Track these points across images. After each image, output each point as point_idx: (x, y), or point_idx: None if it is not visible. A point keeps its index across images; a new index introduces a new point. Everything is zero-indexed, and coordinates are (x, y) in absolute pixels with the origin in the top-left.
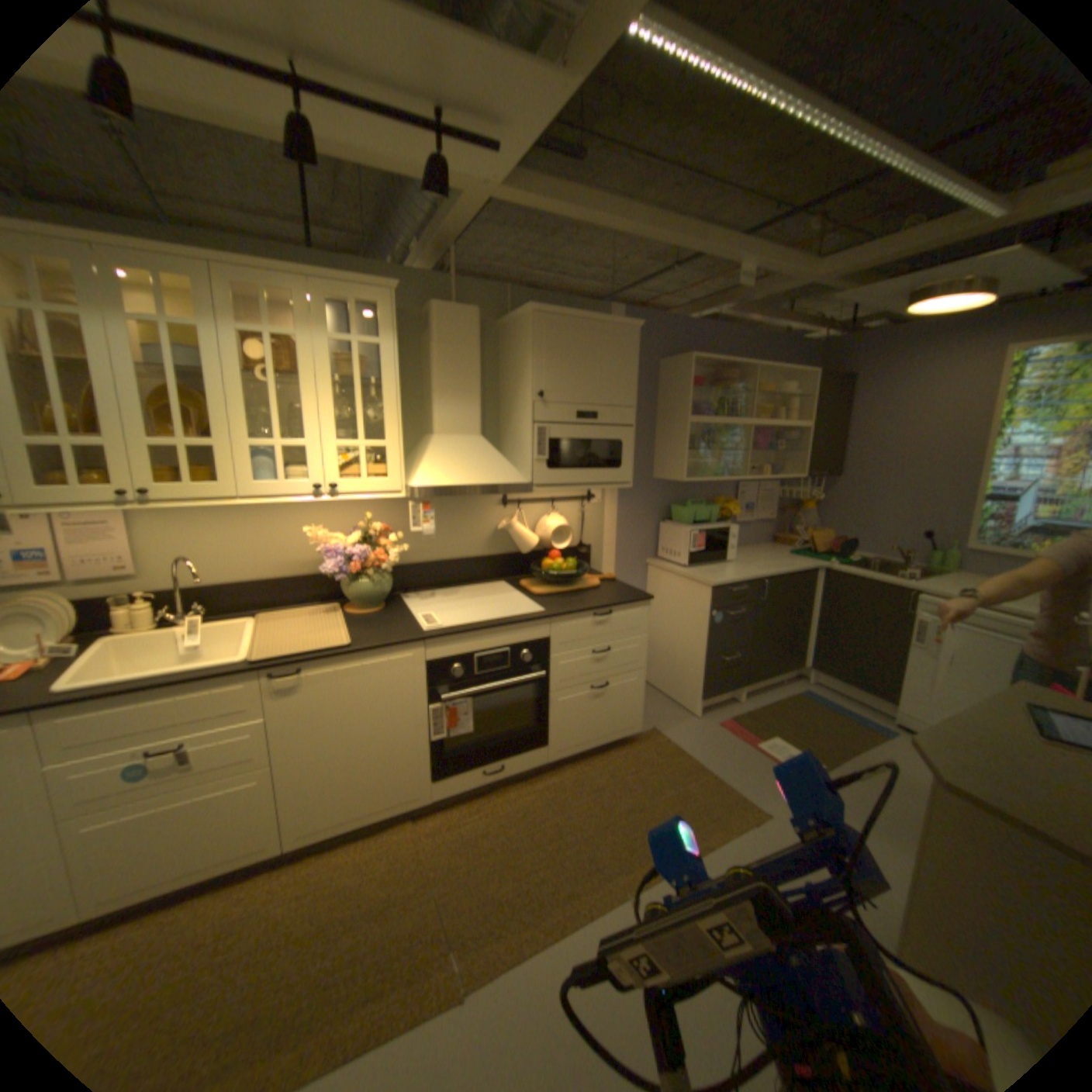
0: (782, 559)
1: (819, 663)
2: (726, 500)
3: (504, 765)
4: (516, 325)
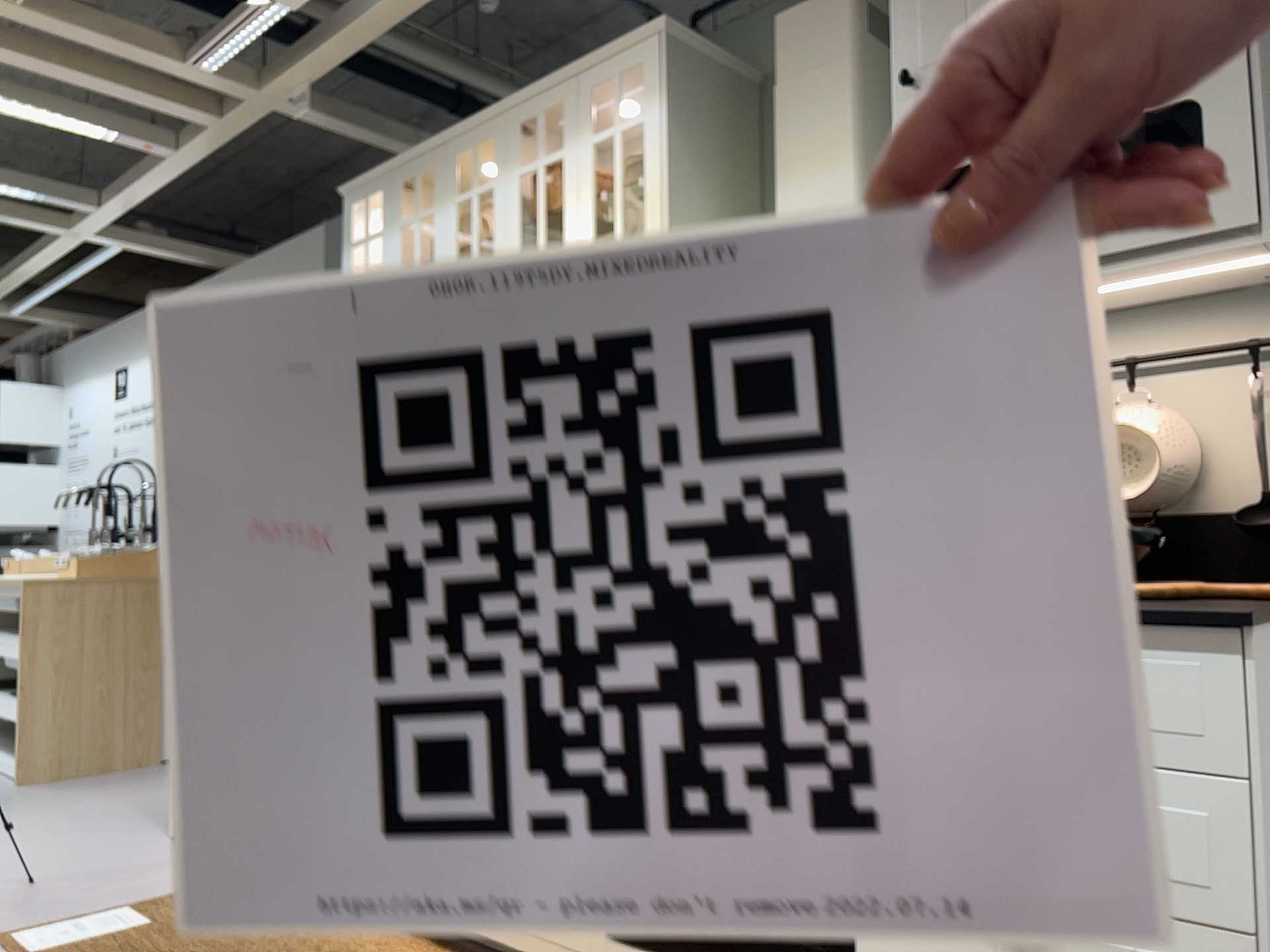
0: None
1: None
2: None
3: None
4: None
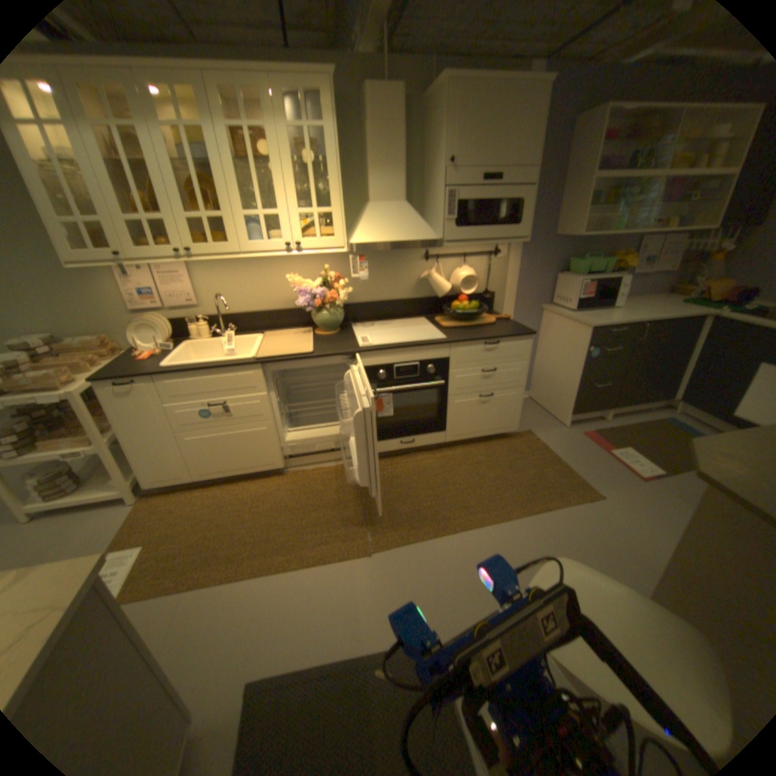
0: (673, 306)
1: (689, 396)
2: (627, 253)
3: (414, 439)
4: (435, 97)
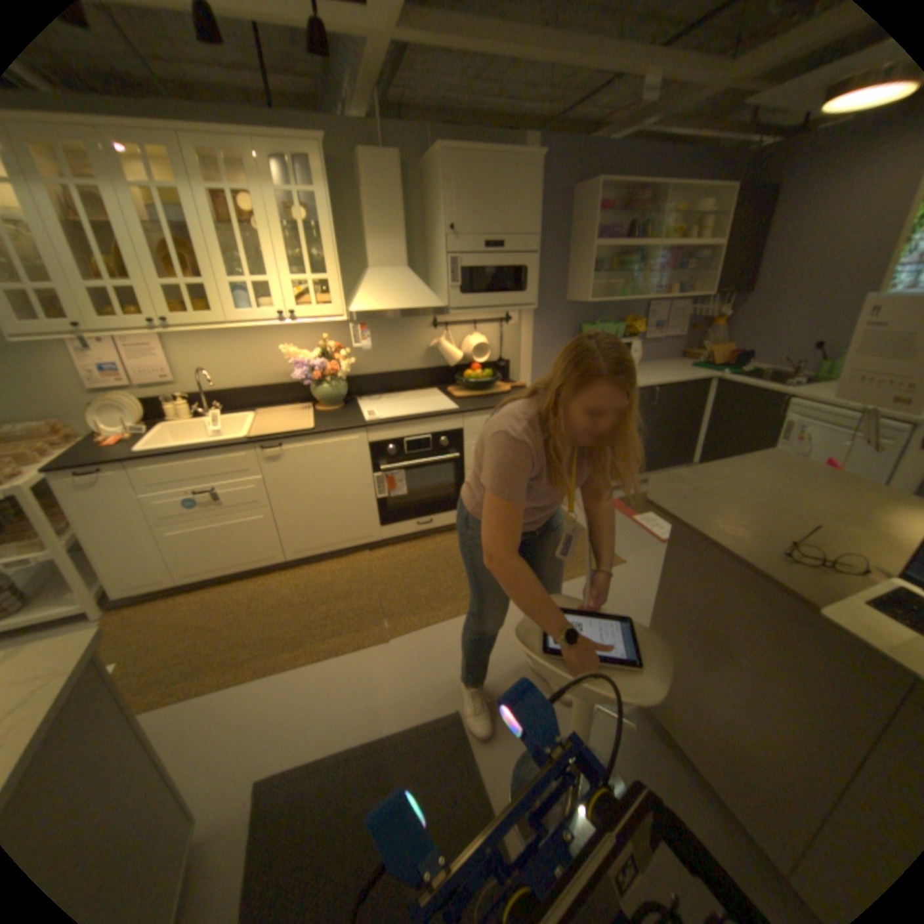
0: (683, 370)
1: (705, 459)
2: (637, 318)
3: (433, 519)
4: (432, 164)
